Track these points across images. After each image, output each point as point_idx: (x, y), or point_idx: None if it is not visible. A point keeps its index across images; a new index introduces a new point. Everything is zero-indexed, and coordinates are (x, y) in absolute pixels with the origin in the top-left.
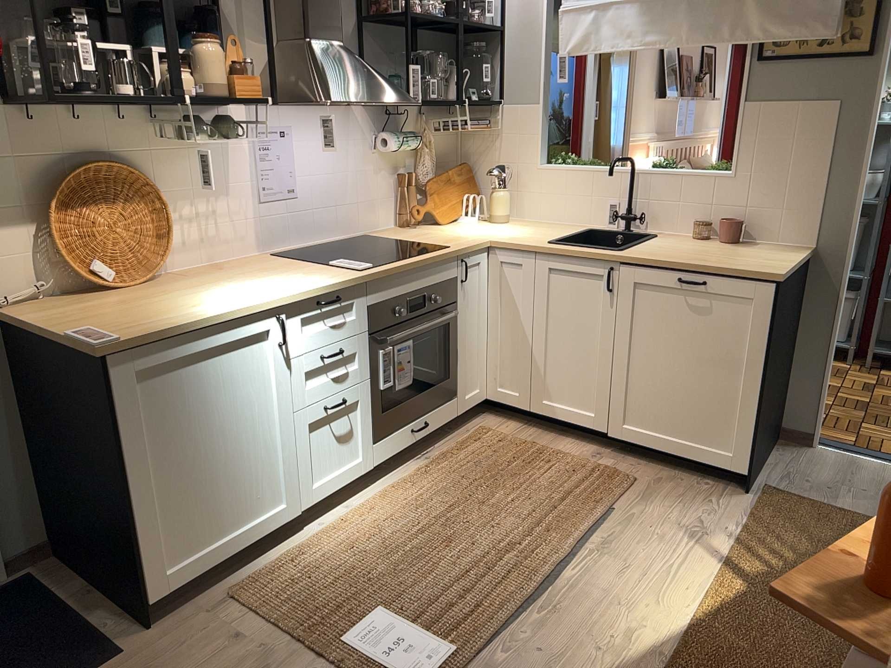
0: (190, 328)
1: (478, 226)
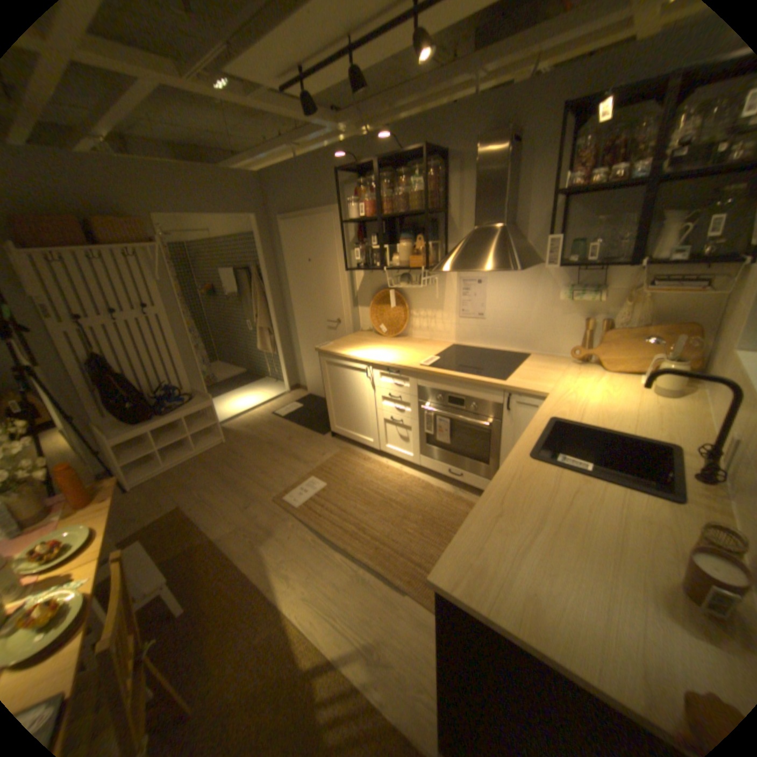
0: (336, 354)
1: (626, 386)
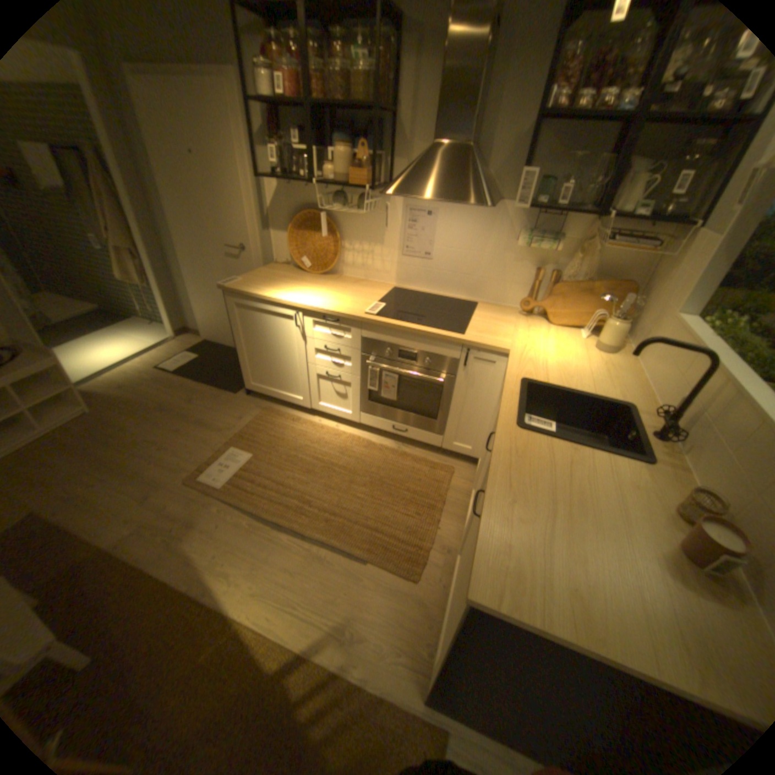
0: (252, 295)
1: (571, 340)
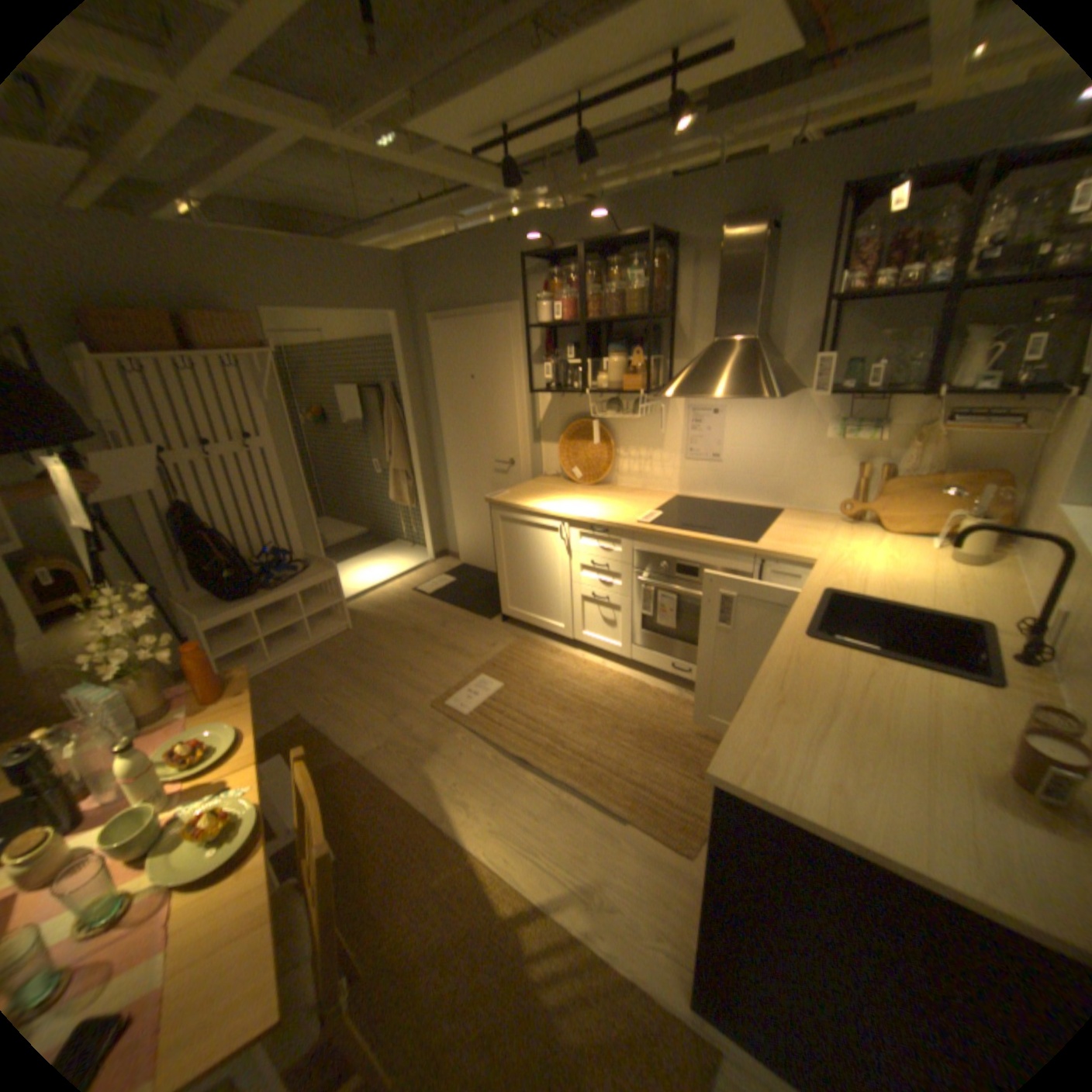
0: (516, 507)
1: (914, 551)
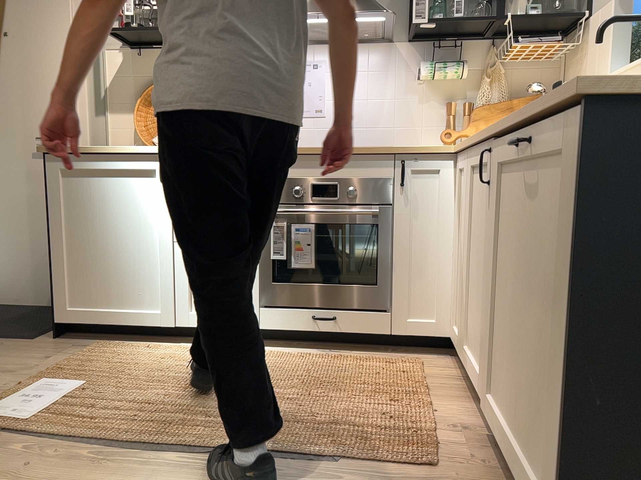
0: (92, 151)
1: None
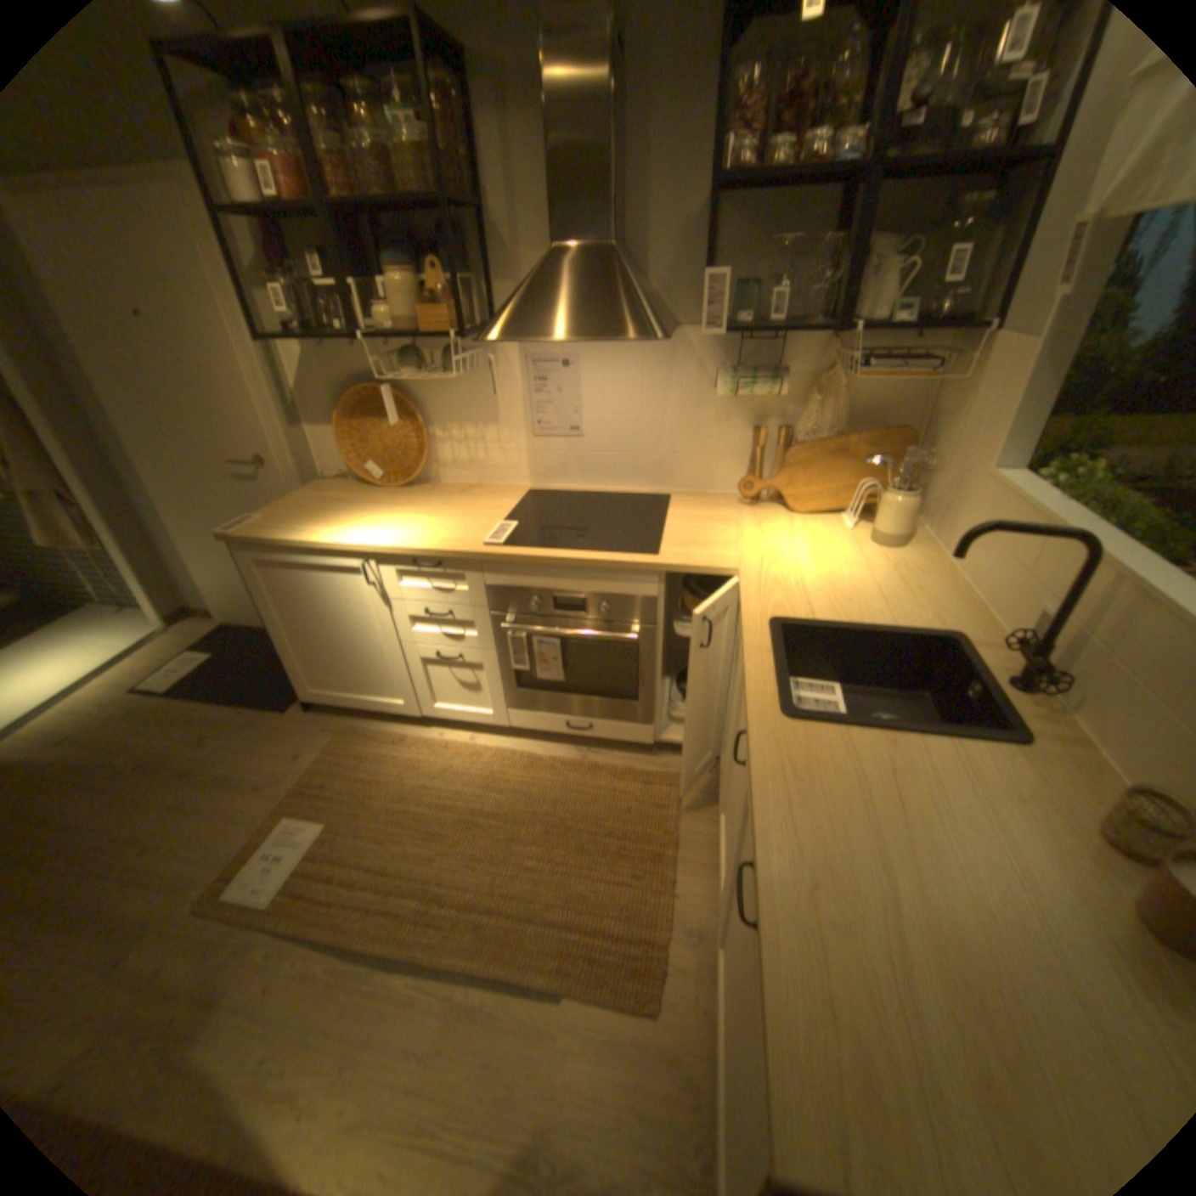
0: (280, 542)
1: (831, 535)
